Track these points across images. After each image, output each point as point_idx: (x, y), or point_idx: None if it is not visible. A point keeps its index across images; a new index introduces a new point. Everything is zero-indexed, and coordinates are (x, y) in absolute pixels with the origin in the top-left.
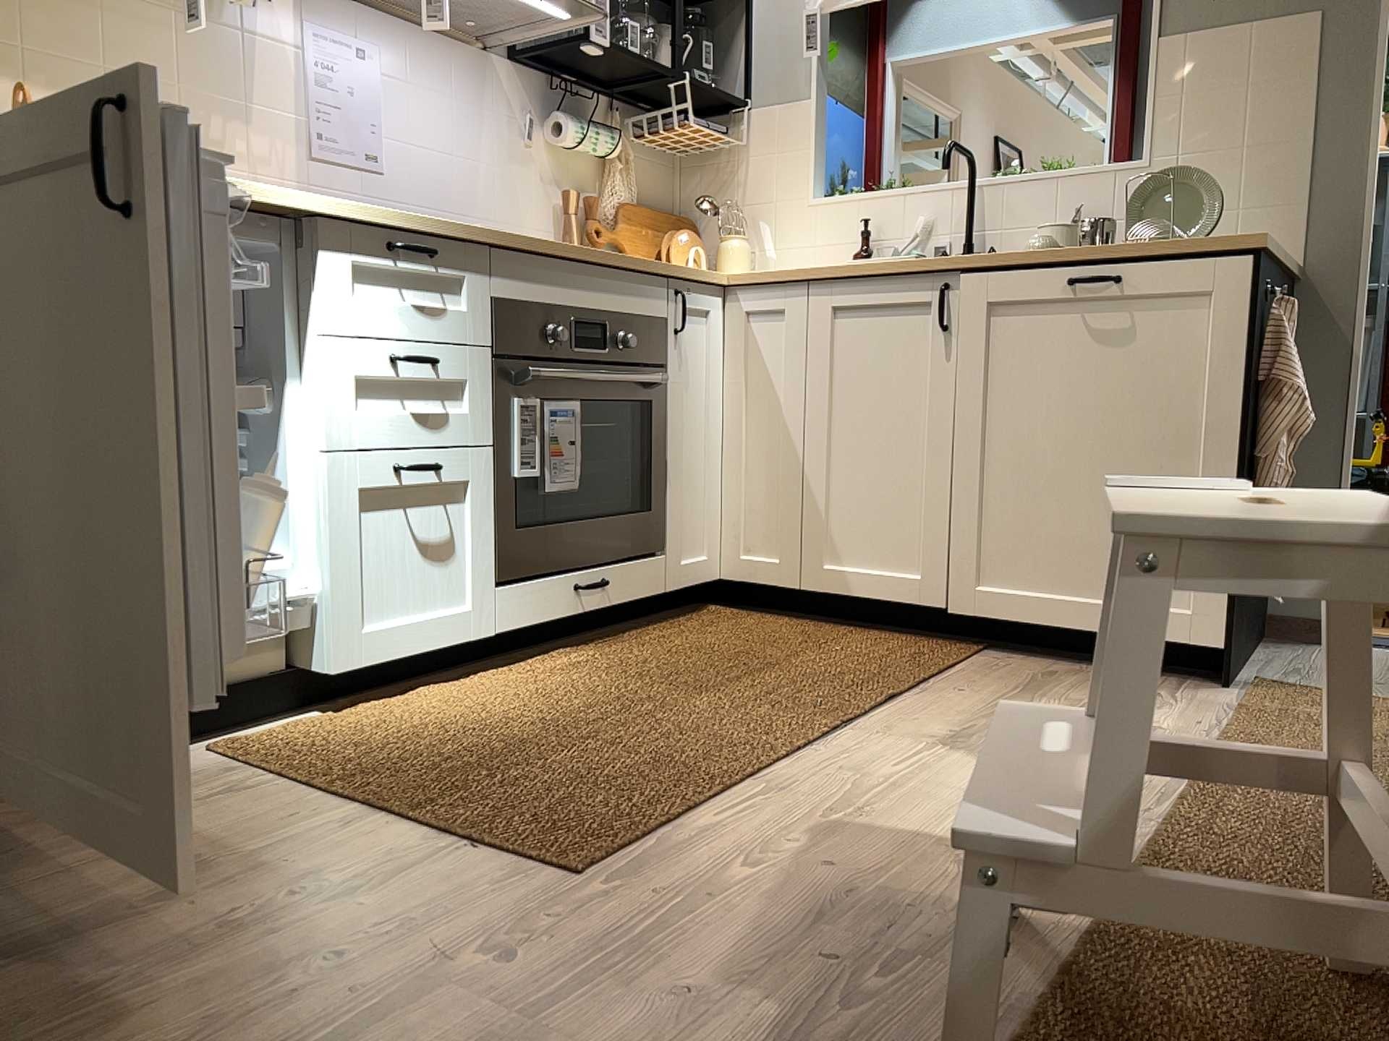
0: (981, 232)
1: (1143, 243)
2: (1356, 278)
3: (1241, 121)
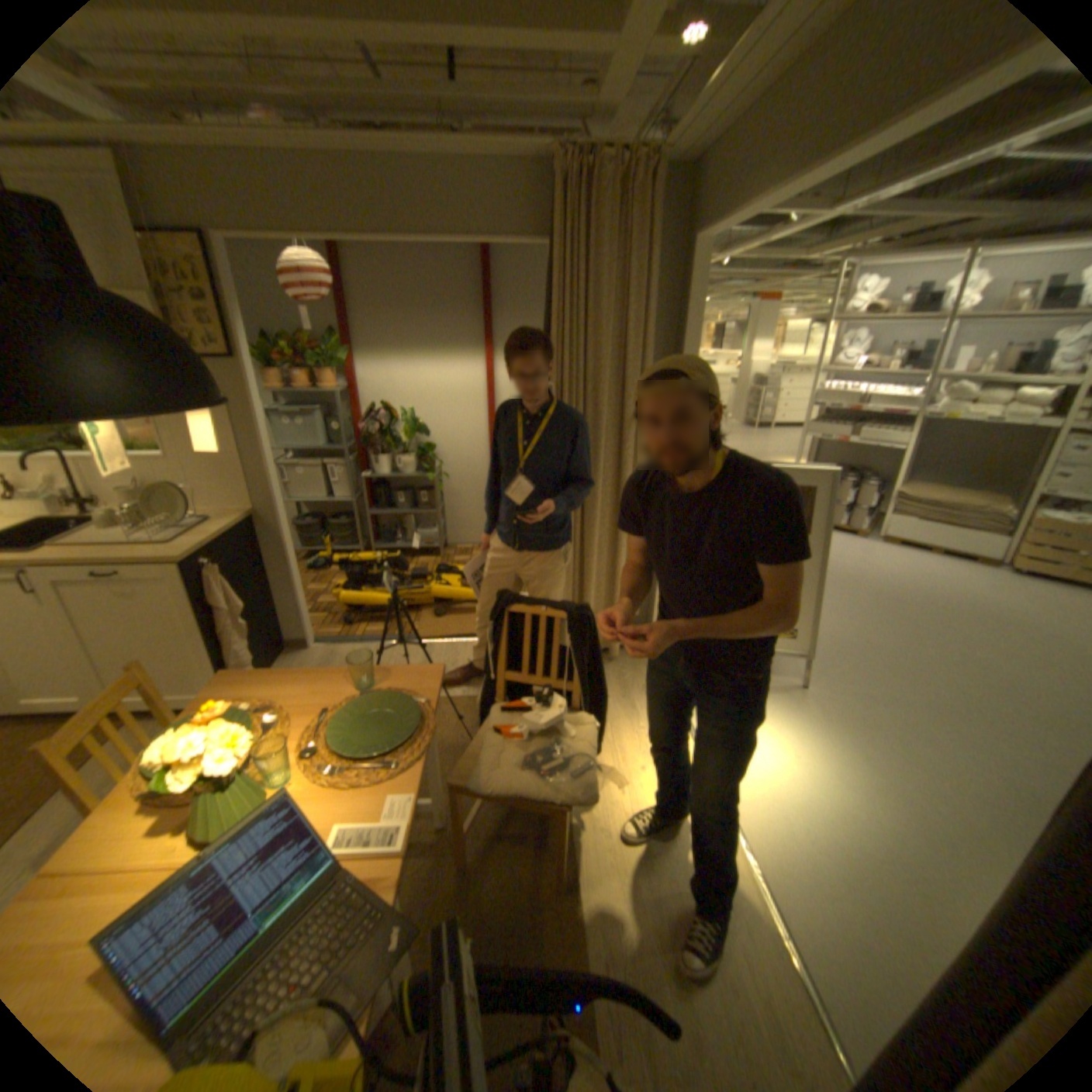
0: (89, 481)
1: (125, 556)
2: (278, 512)
3: (208, 439)
